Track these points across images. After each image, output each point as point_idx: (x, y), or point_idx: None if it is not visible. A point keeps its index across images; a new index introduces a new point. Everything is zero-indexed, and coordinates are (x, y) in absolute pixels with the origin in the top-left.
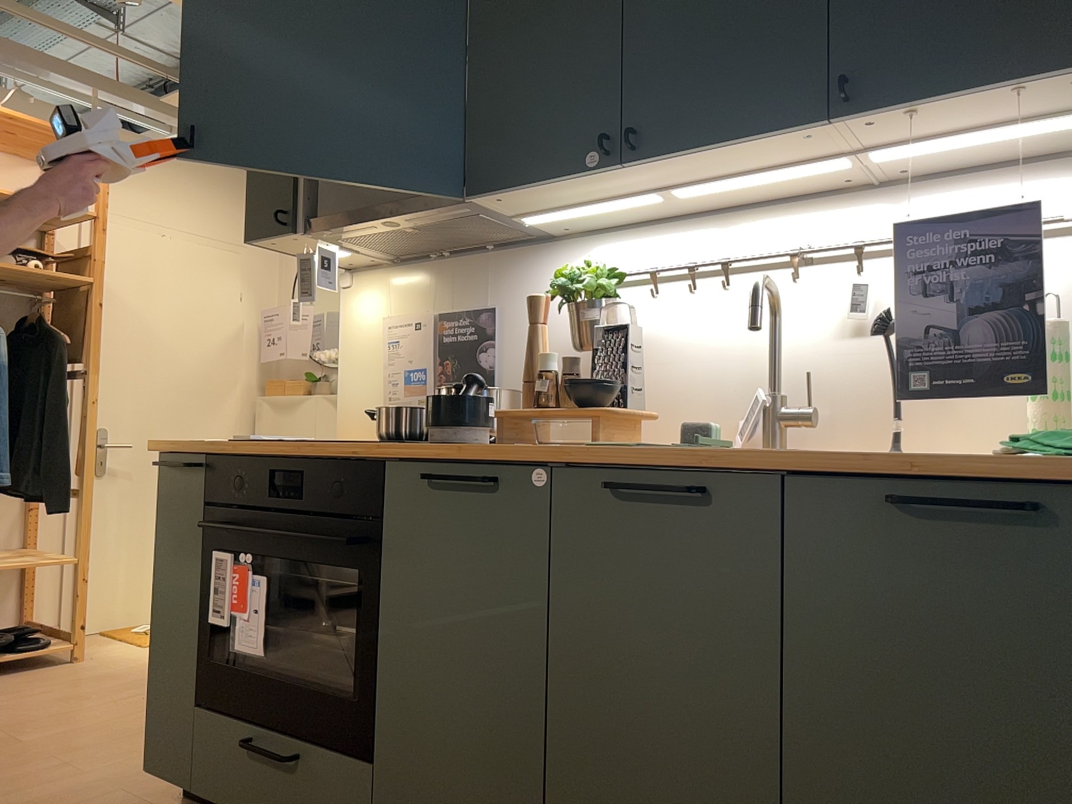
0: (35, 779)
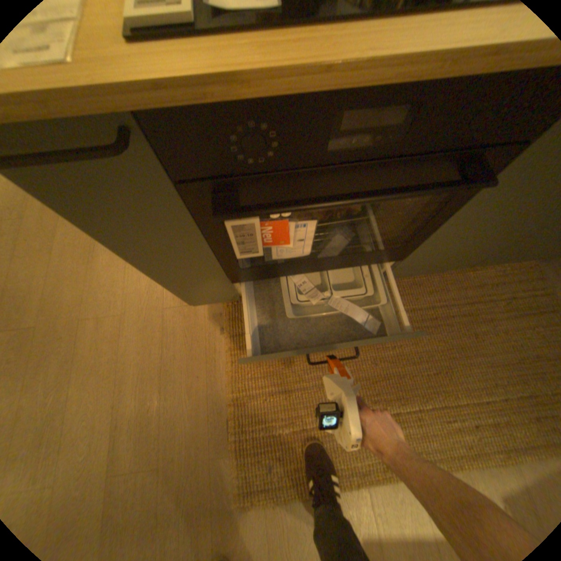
0: (103, 338)
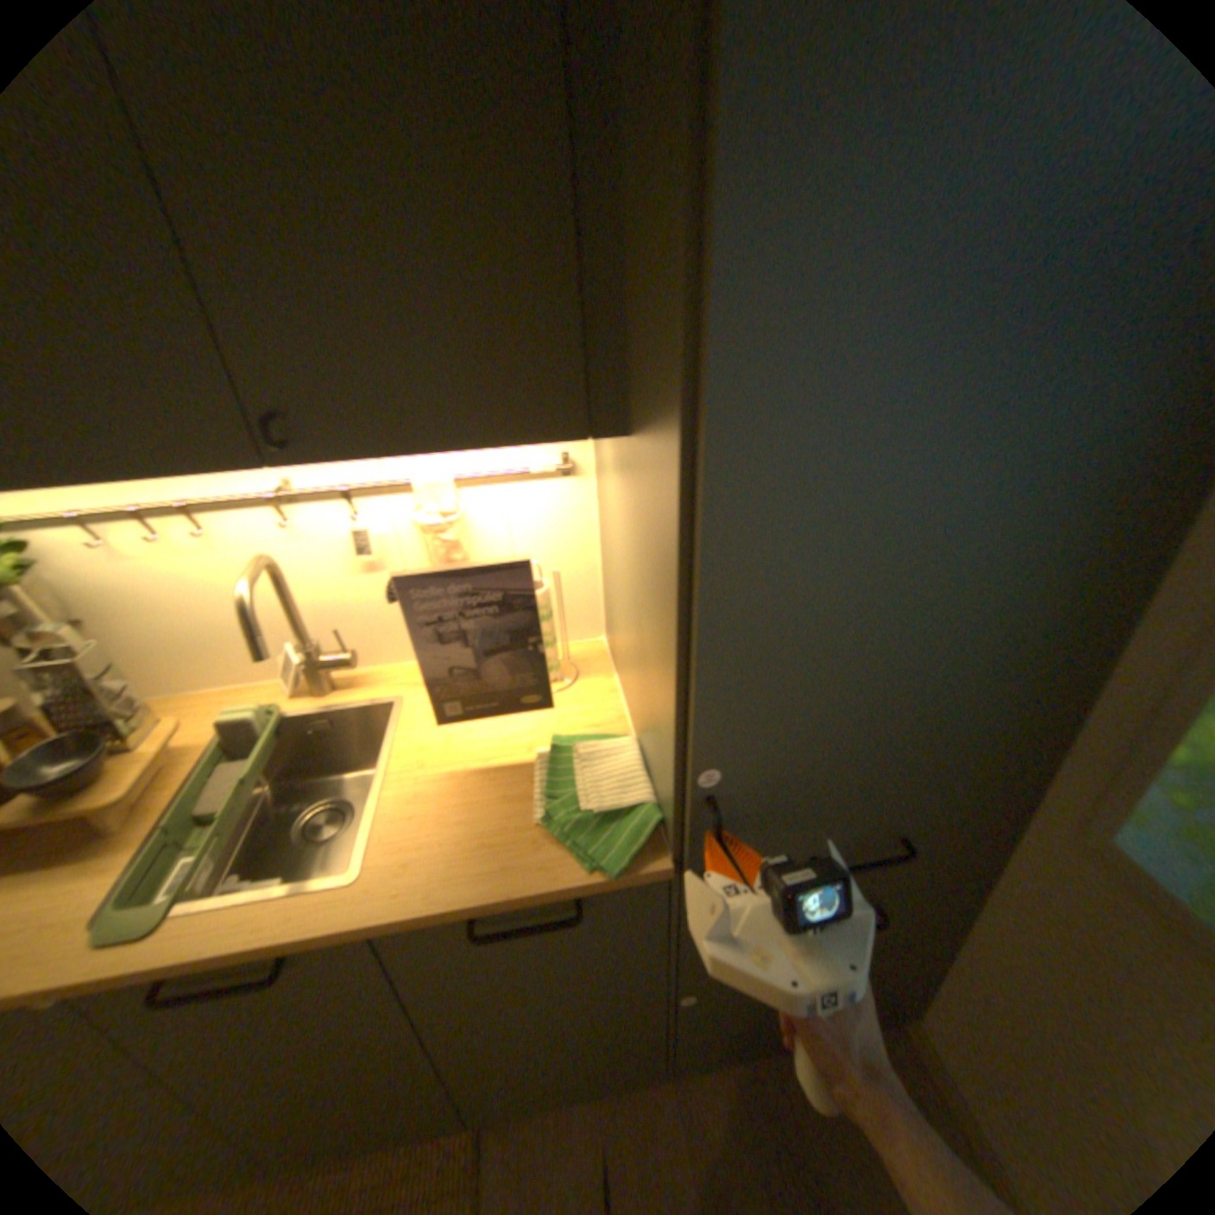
0: None
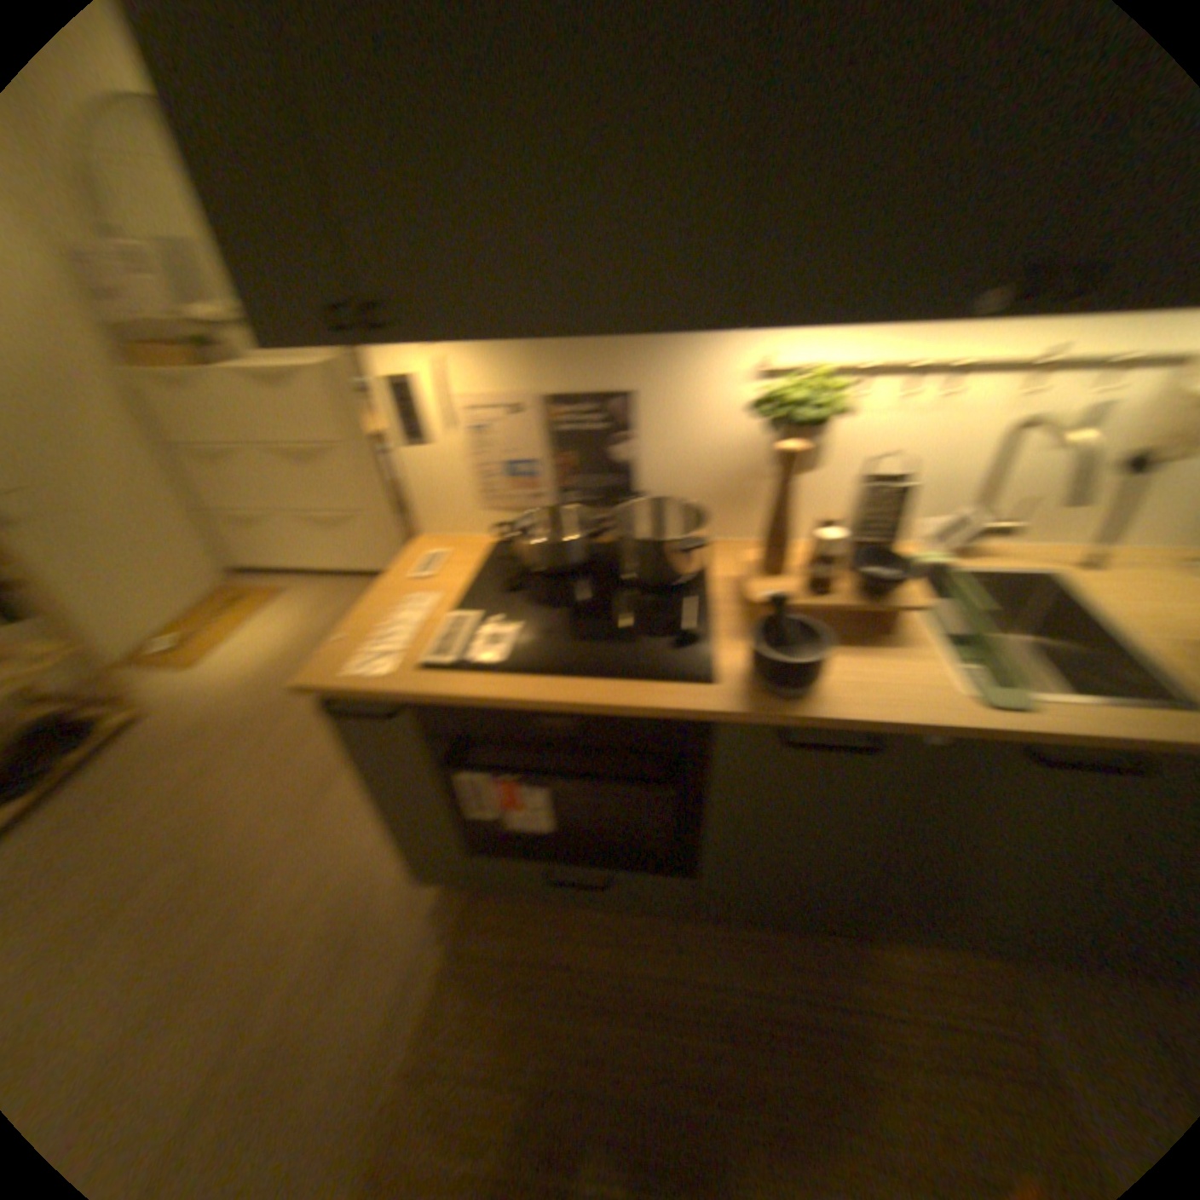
0: (293, 901)
